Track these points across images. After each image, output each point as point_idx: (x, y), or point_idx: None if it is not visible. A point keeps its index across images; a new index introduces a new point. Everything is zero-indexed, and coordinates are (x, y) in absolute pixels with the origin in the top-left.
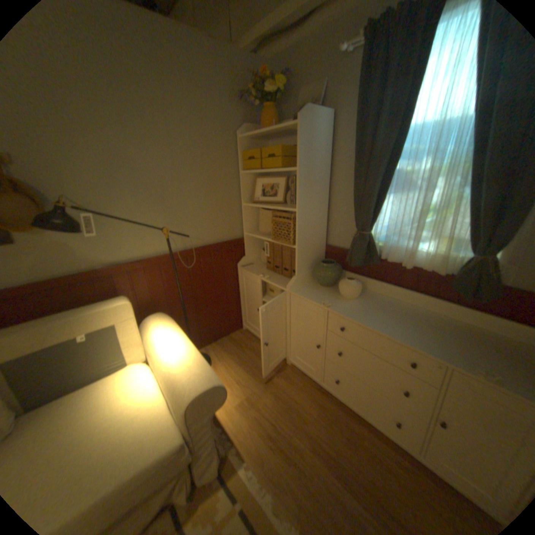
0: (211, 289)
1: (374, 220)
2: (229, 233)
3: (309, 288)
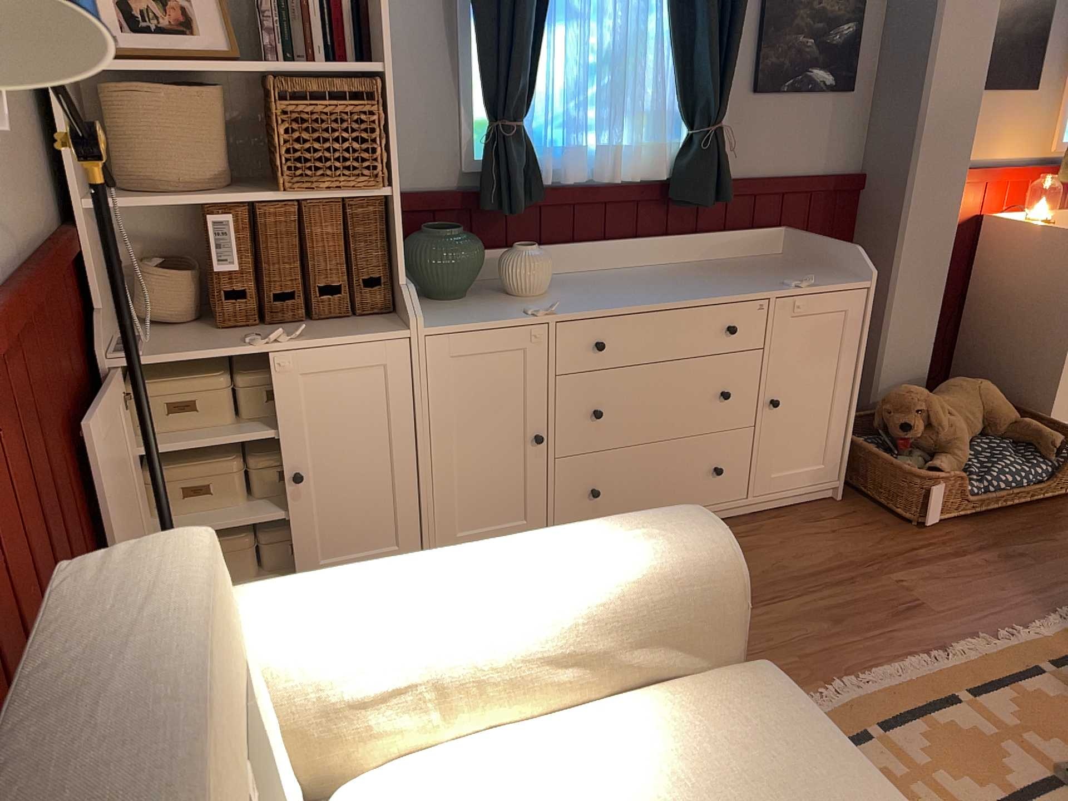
0: (79, 486)
1: (530, 90)
2: (38, 203)
3: (439, 310)
